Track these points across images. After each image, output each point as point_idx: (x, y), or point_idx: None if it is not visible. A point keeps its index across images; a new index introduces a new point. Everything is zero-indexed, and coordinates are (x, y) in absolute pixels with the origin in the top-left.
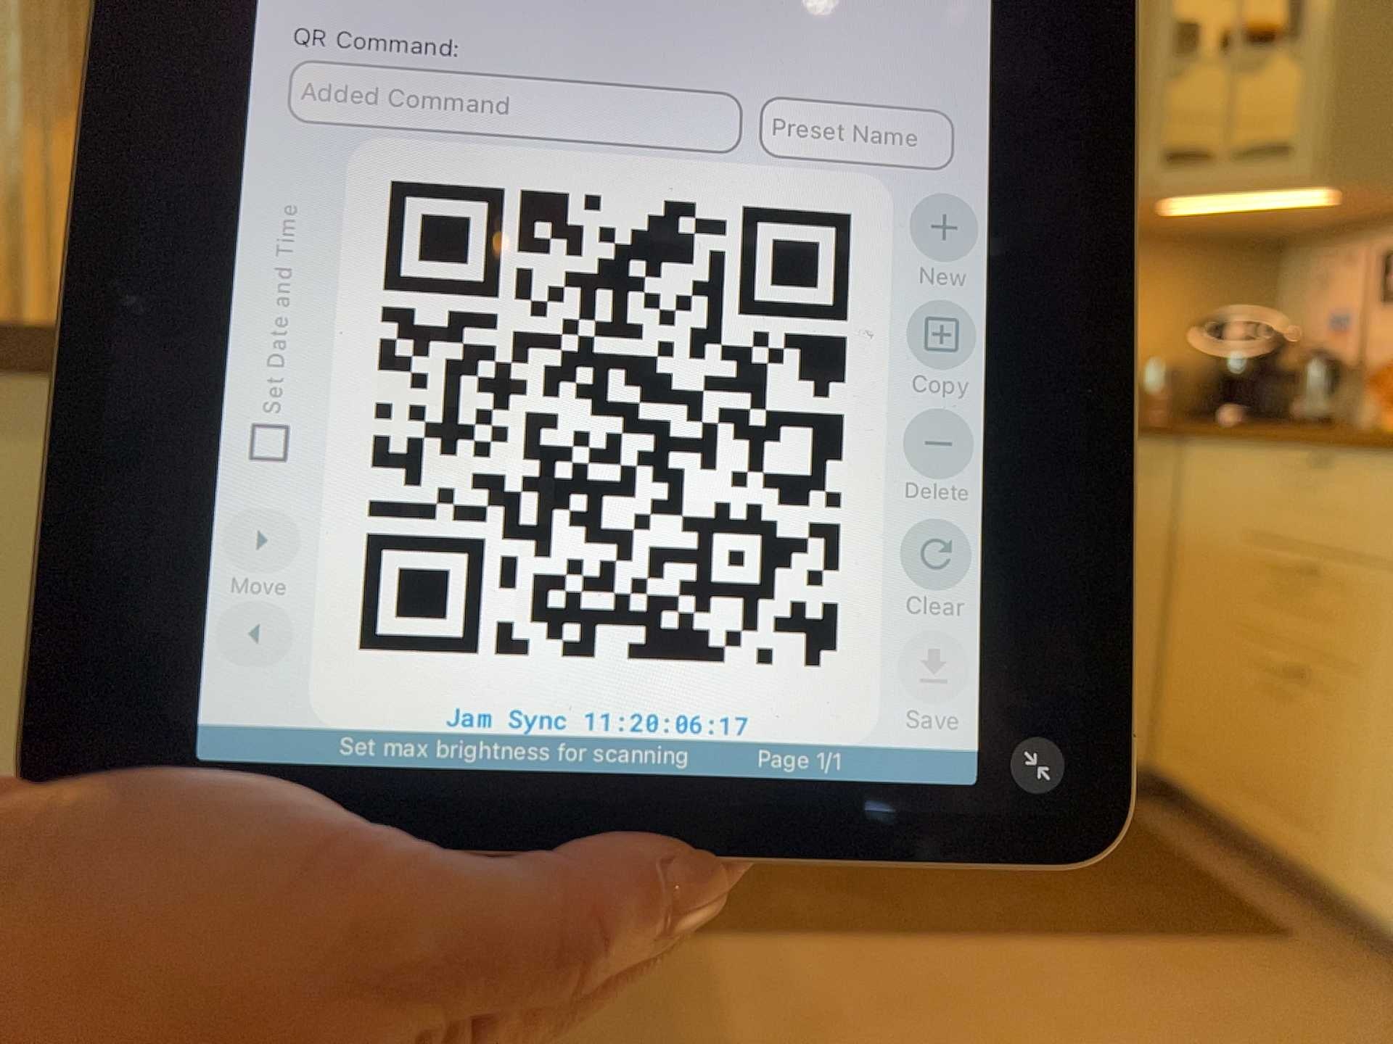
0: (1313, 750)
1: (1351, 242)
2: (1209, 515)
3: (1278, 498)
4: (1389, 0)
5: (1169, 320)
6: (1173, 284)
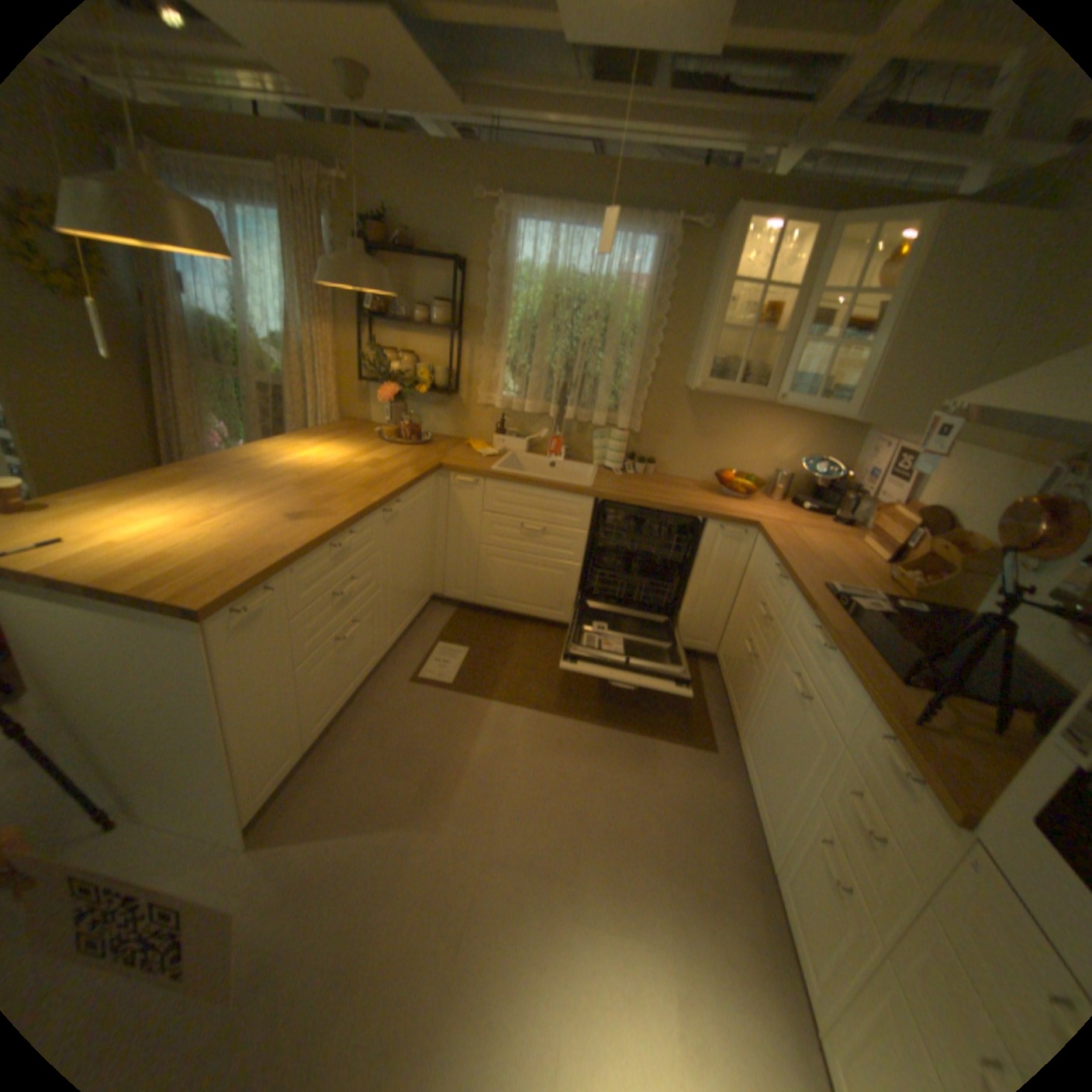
0: (748, 686)
1: (894, 432)
2: (754, 568)
3: (771, 578)
4: (922, 328)
5: (796, 450)
6: (803, 433)
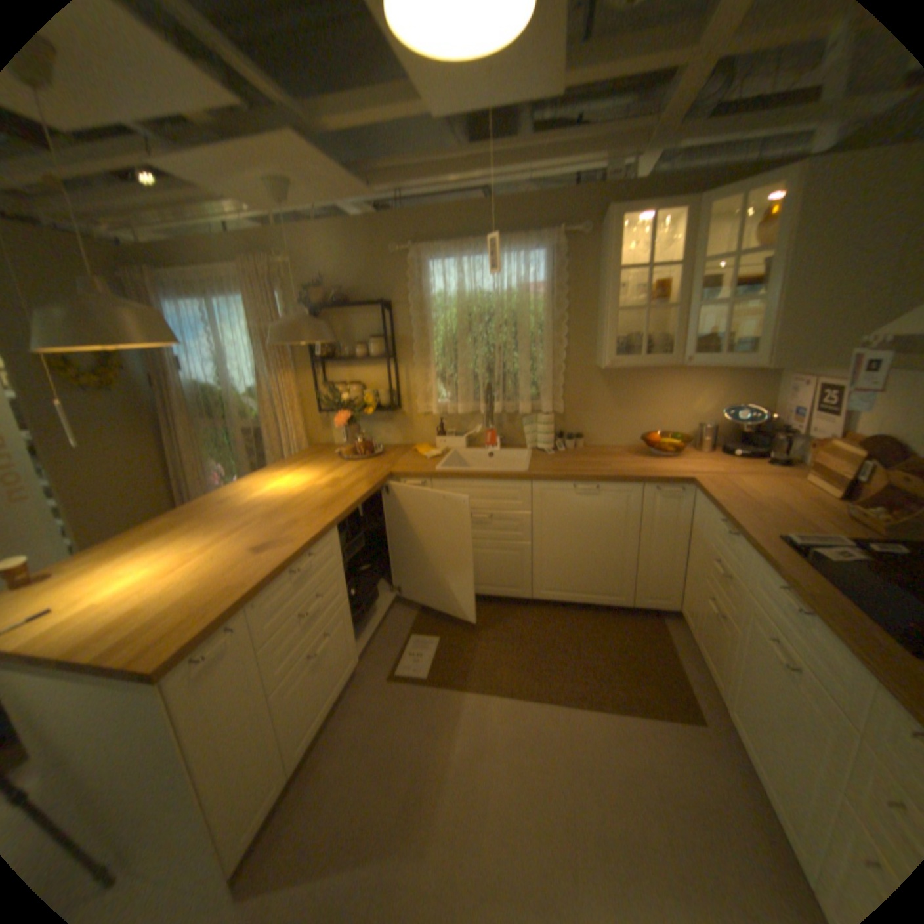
0: (723, 648)
1: (809, 370)
2: (700, 523)
3: (720, 533)
4: (812, 273)
5: (714, 402)
6: (716, 386)
